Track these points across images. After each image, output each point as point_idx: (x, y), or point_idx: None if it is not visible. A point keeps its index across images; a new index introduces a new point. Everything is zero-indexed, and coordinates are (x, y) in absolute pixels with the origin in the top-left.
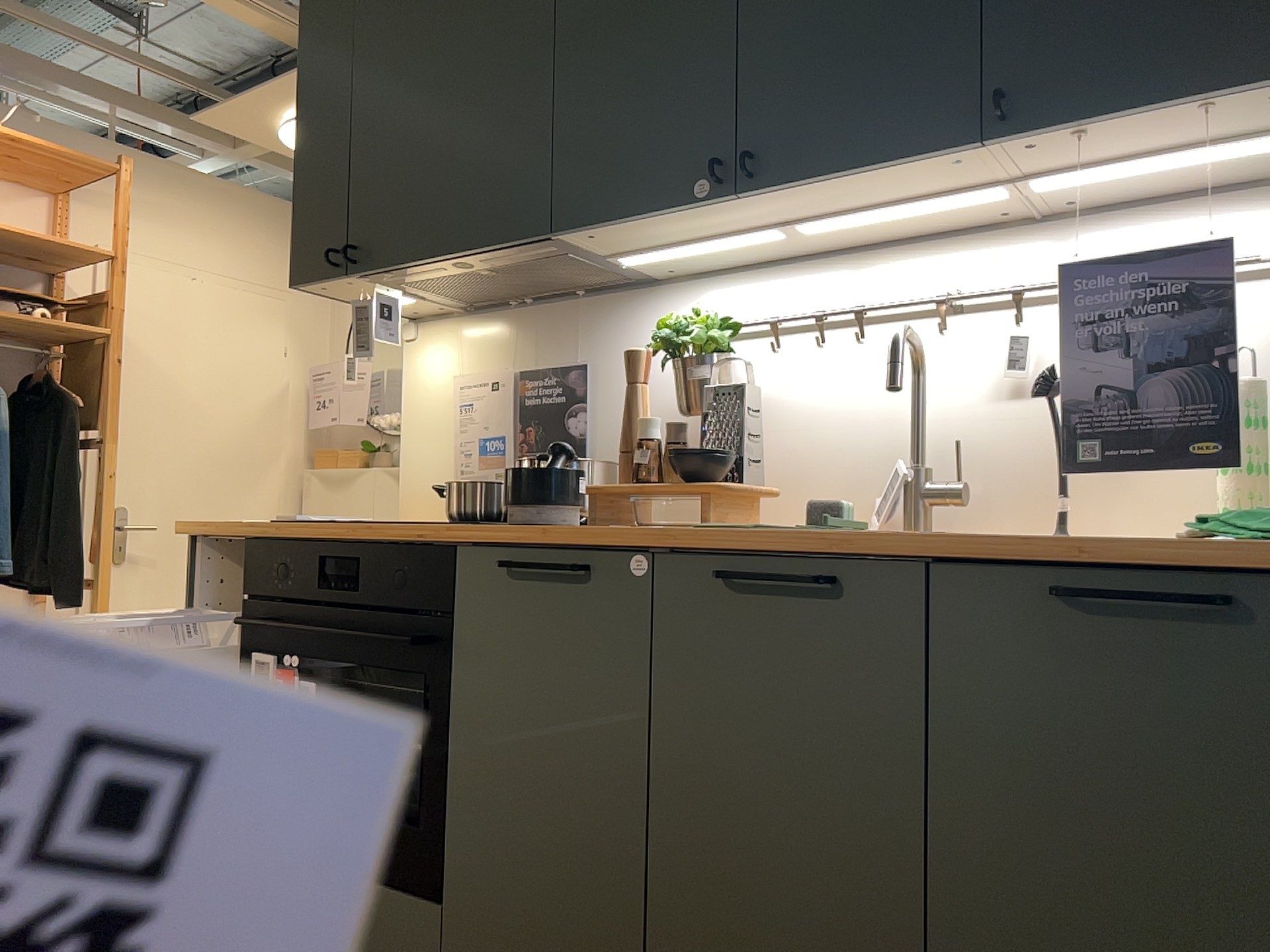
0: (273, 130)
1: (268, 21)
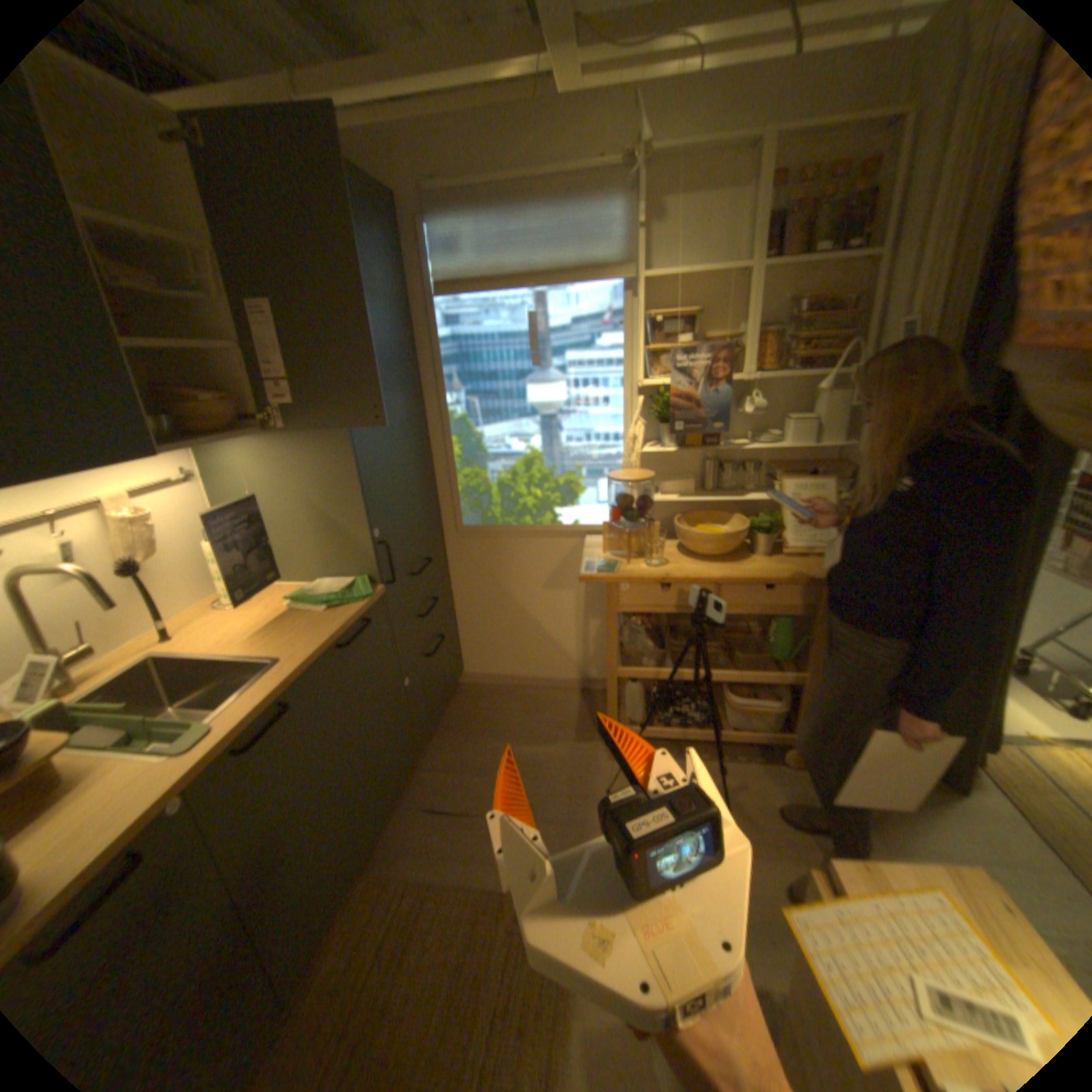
0: None
1: None
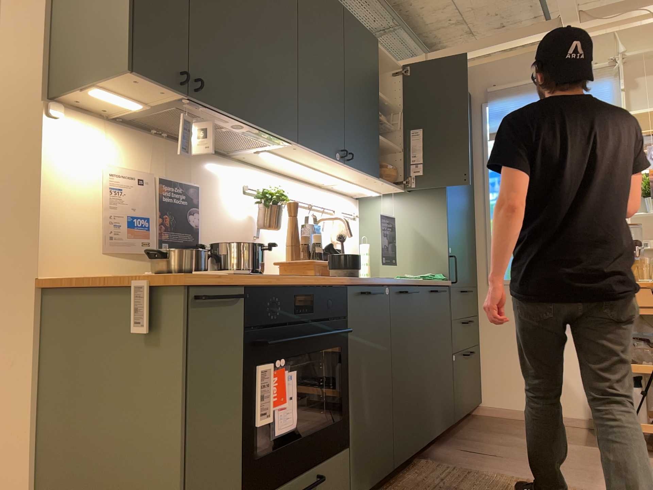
0: None
1: None
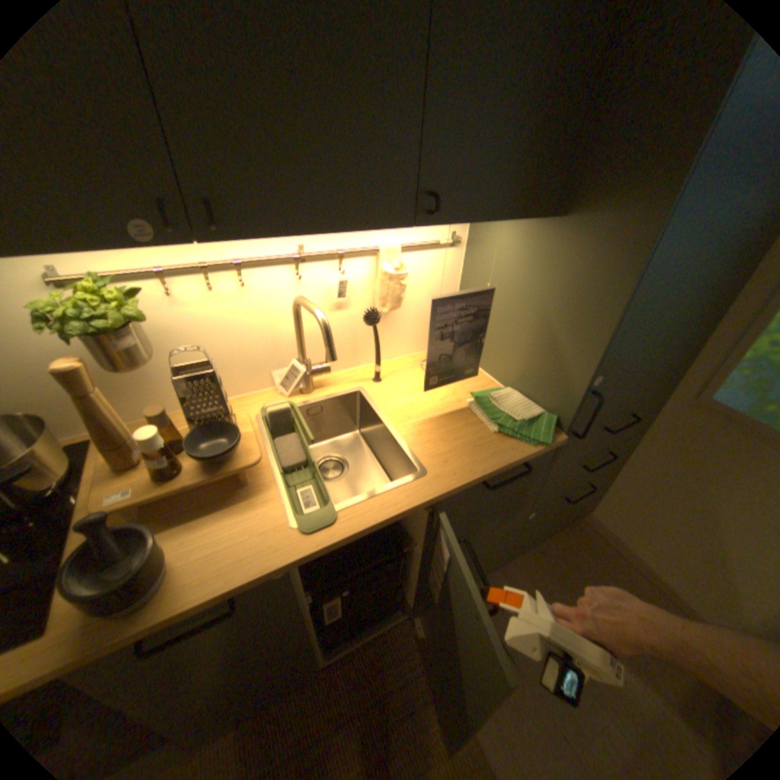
0: None
1: None
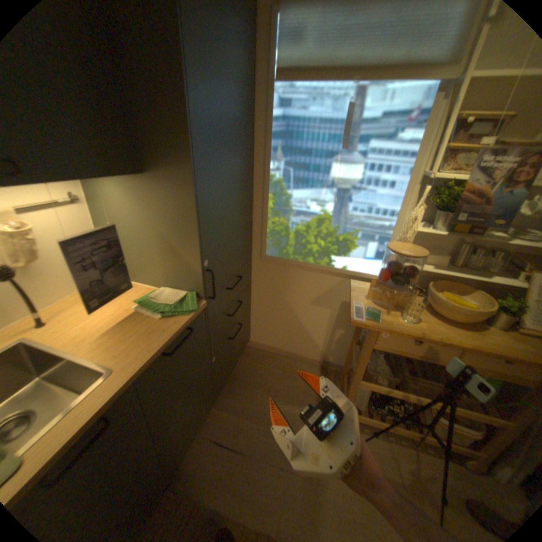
0: None
1: None
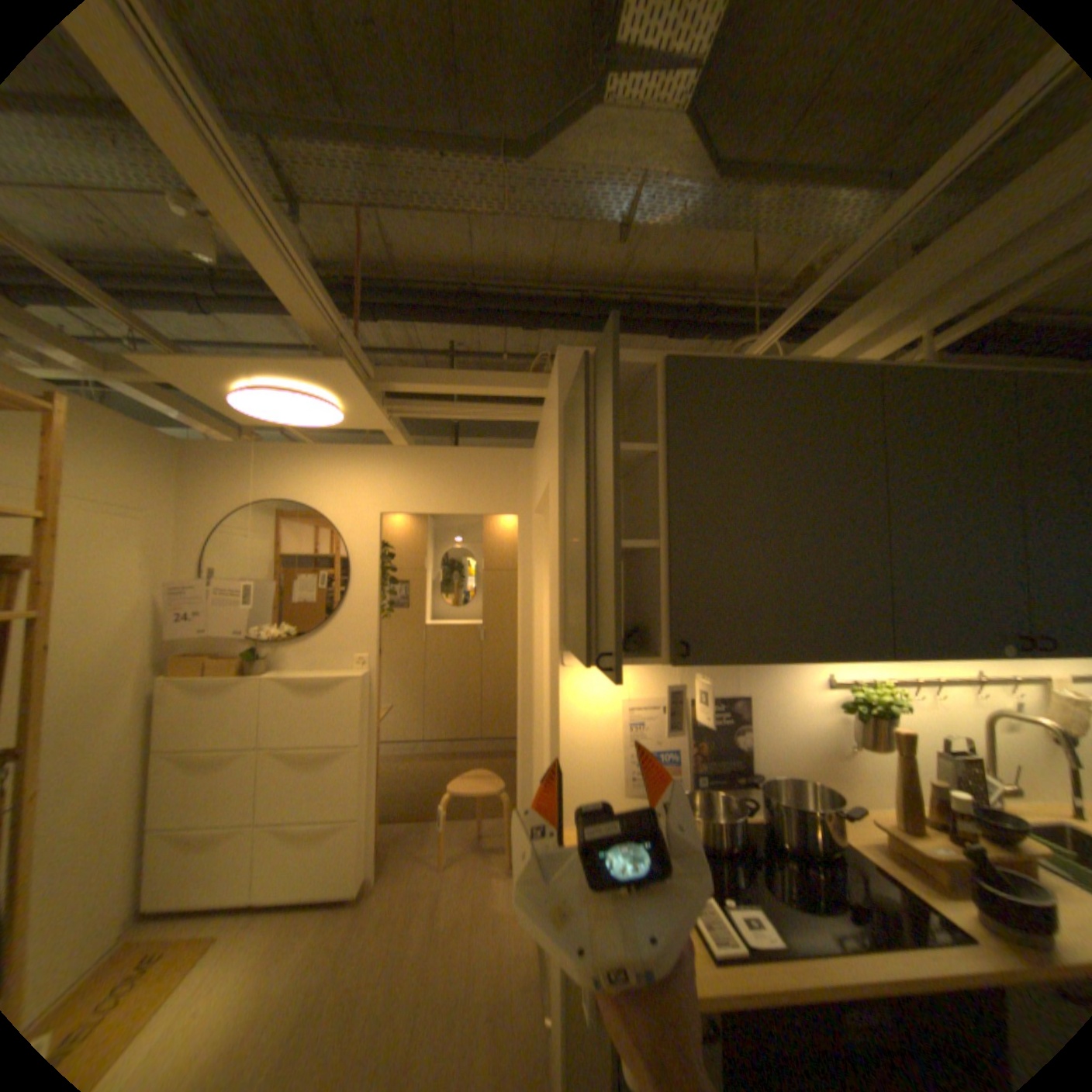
0: (221, 384)
1: (316, 309)
